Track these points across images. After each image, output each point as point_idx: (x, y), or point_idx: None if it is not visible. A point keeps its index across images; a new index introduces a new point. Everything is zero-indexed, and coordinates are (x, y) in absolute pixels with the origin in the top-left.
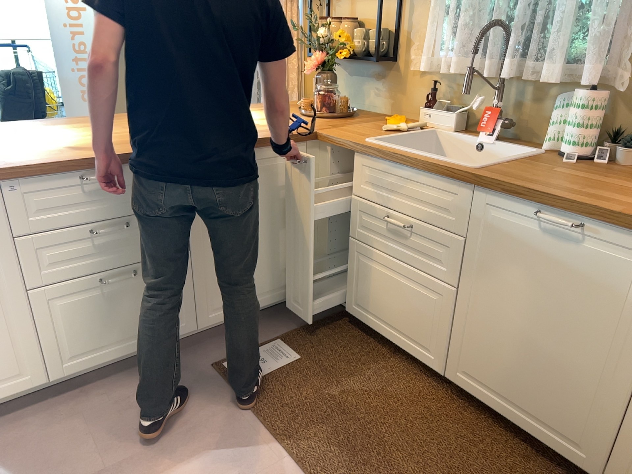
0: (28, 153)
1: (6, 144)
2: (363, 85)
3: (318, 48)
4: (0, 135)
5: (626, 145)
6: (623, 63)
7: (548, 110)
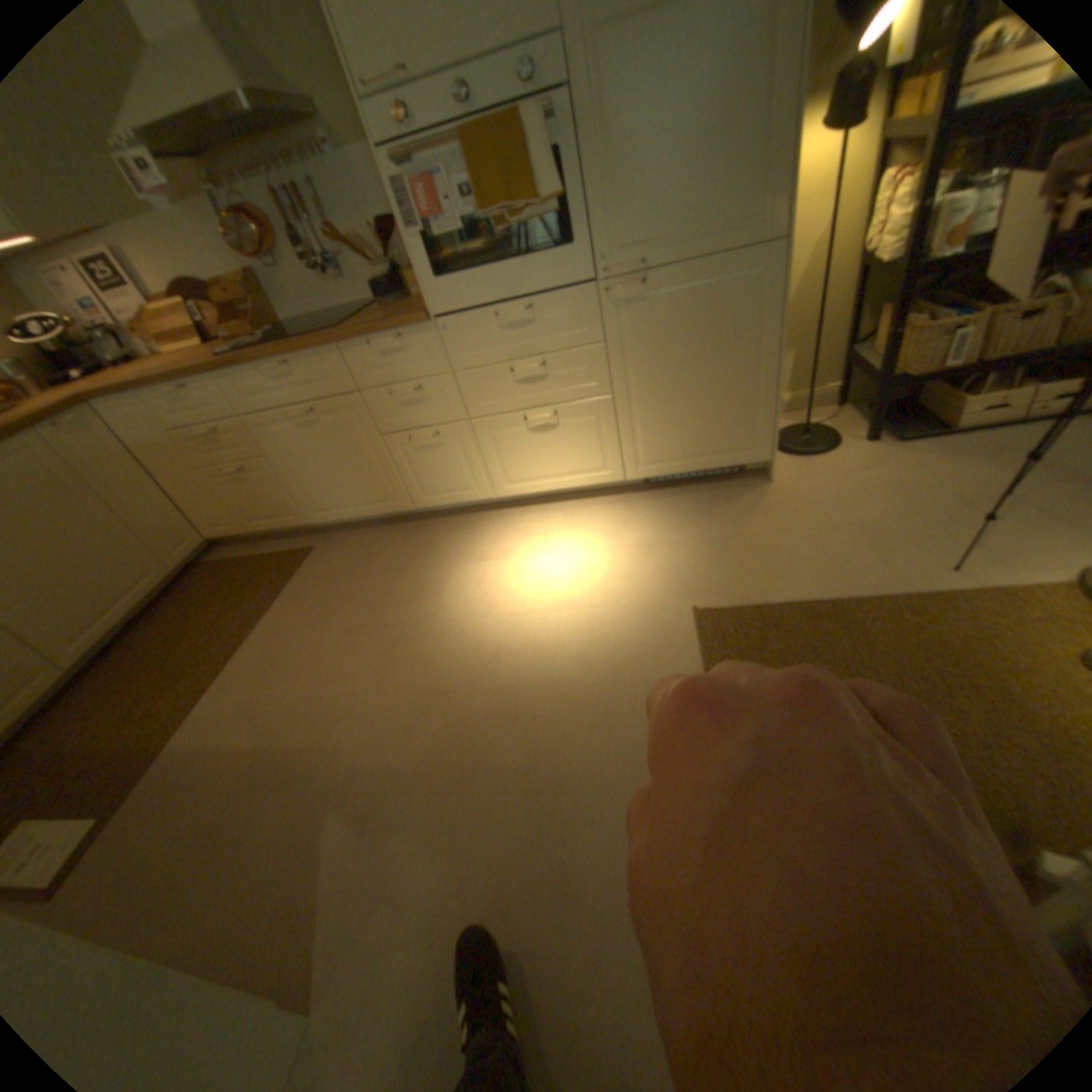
0: None
1: None
2: None
3: None
4: None
5: None
6: None
7: None
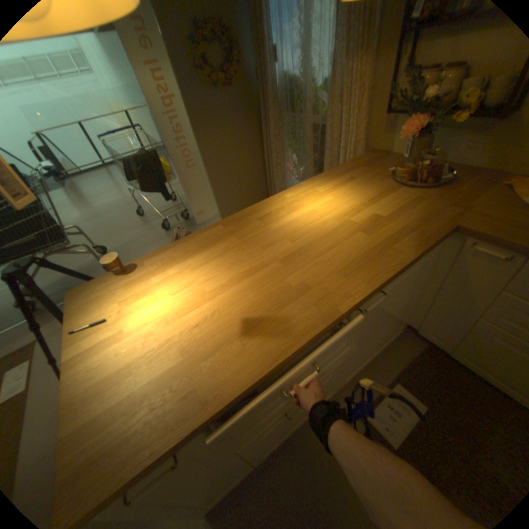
0: (207, 348)
1: (176, 317)
2: (451, 135)
3: (419, 107)
4: (162, 287)
5: None
6: None
7: None
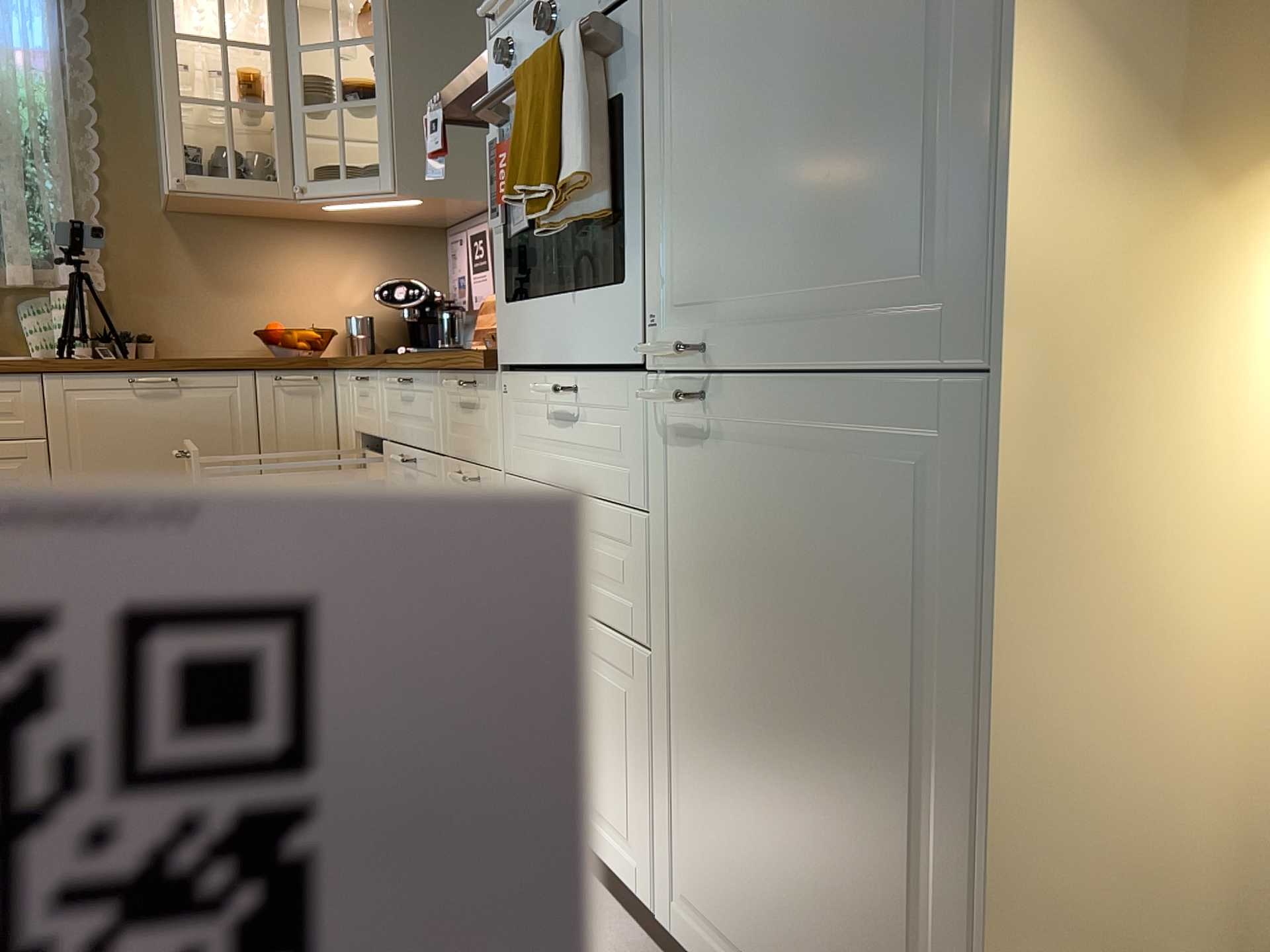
0: None
1: None
2: None
3: None
4: None
5: (128, 338)
6: (88, 266)
7: (13, 321)
